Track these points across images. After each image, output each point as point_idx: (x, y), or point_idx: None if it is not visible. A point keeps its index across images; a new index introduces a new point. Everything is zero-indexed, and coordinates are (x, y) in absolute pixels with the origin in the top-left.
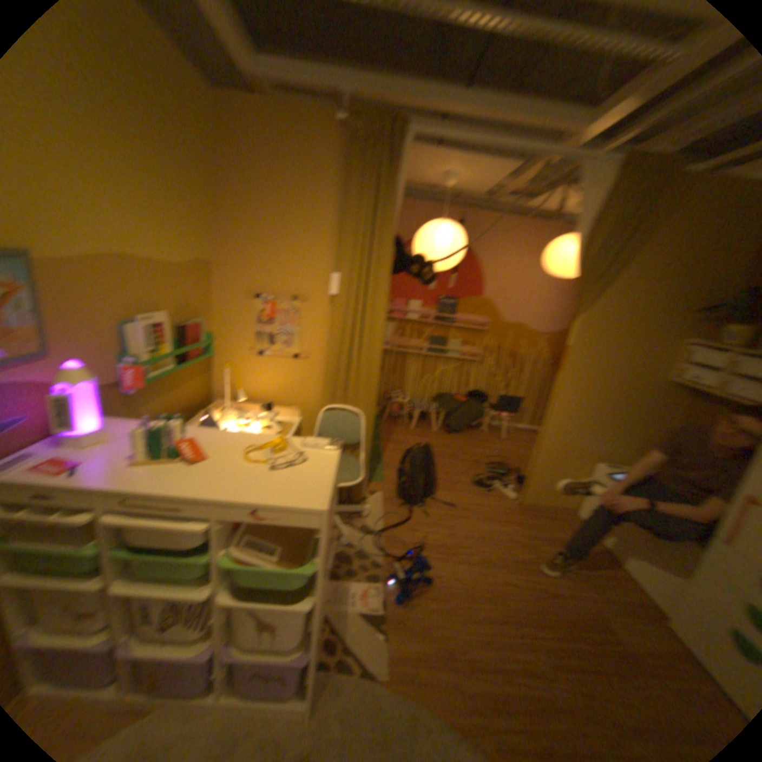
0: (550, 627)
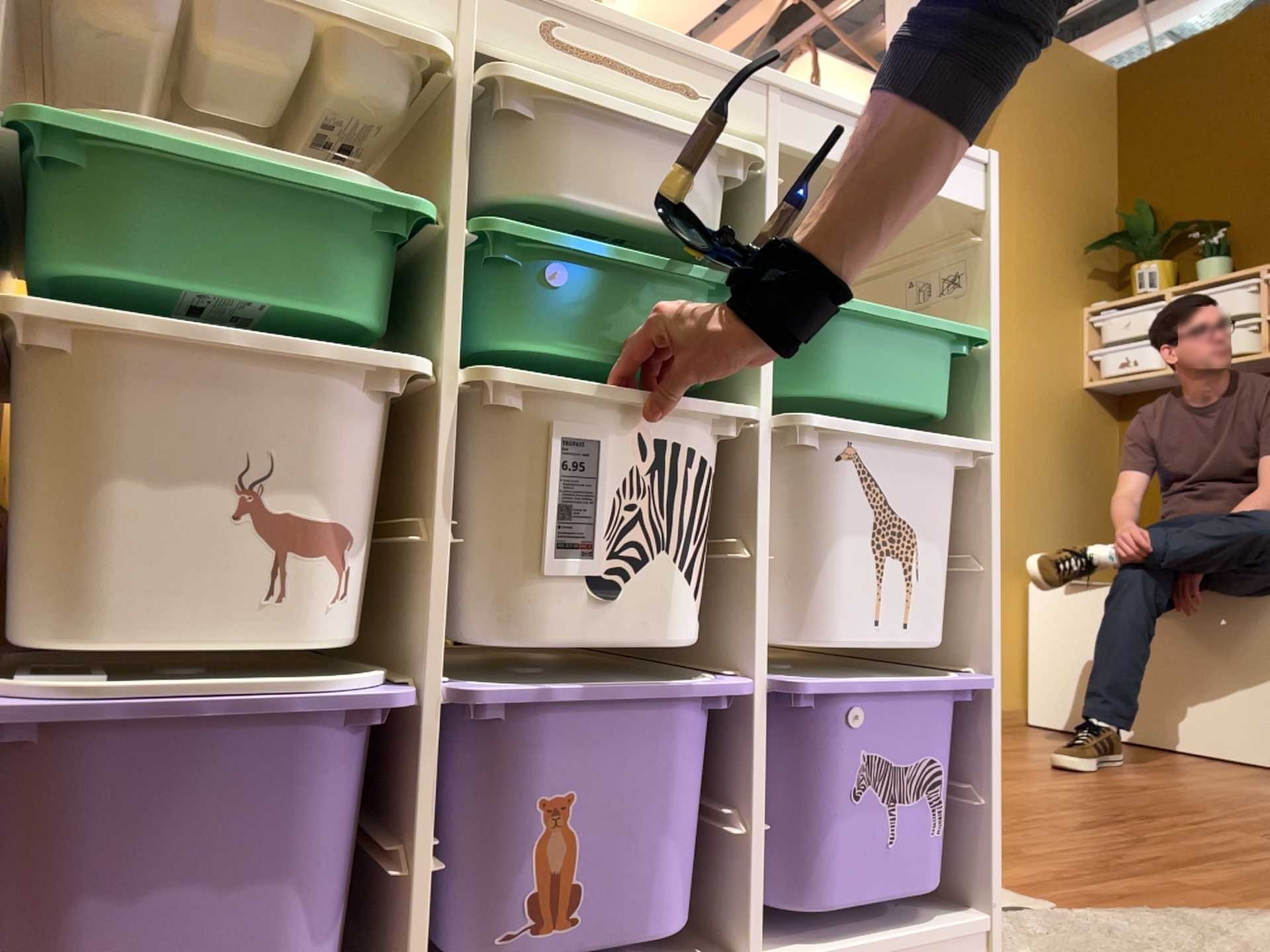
0: (1185, 805)
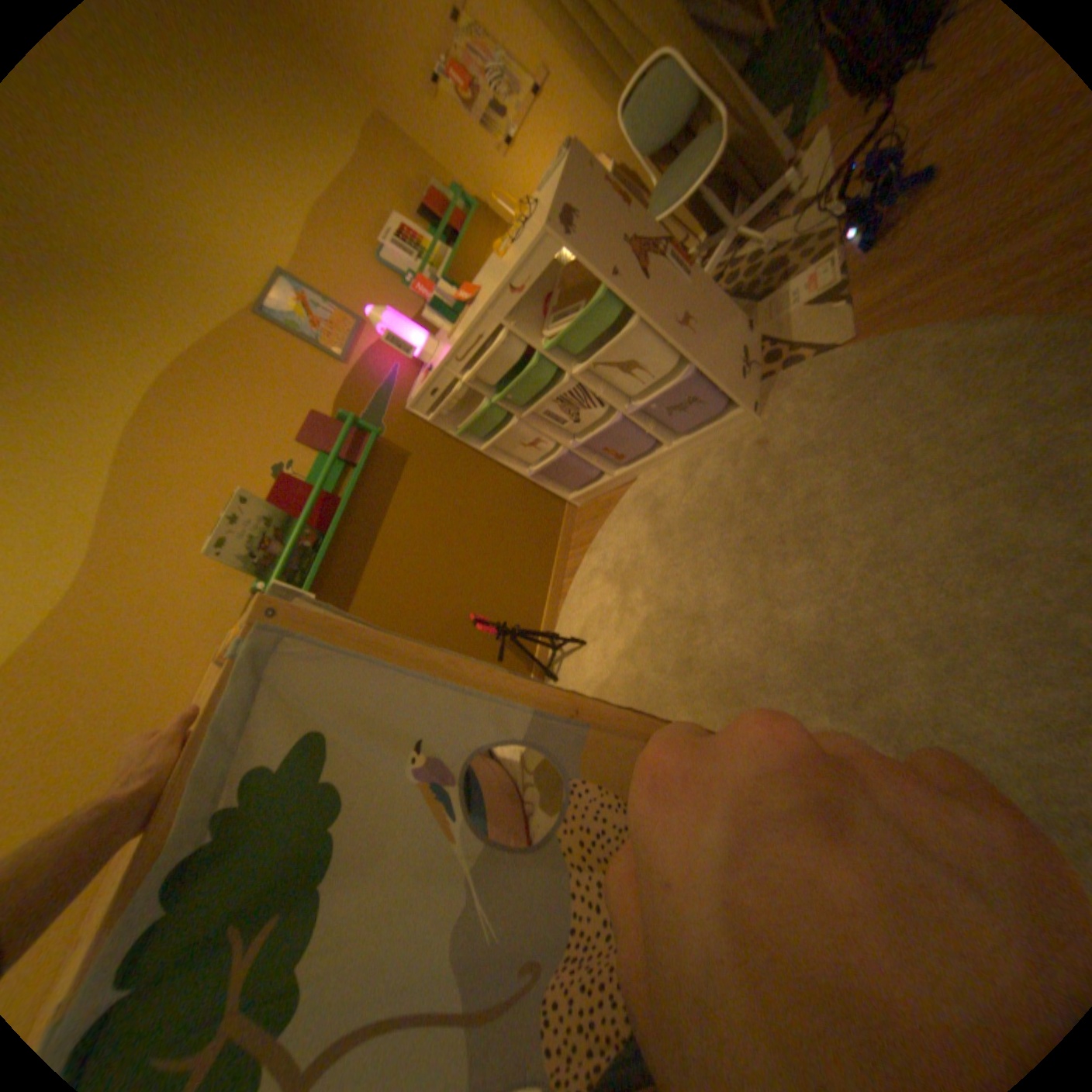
0: None
